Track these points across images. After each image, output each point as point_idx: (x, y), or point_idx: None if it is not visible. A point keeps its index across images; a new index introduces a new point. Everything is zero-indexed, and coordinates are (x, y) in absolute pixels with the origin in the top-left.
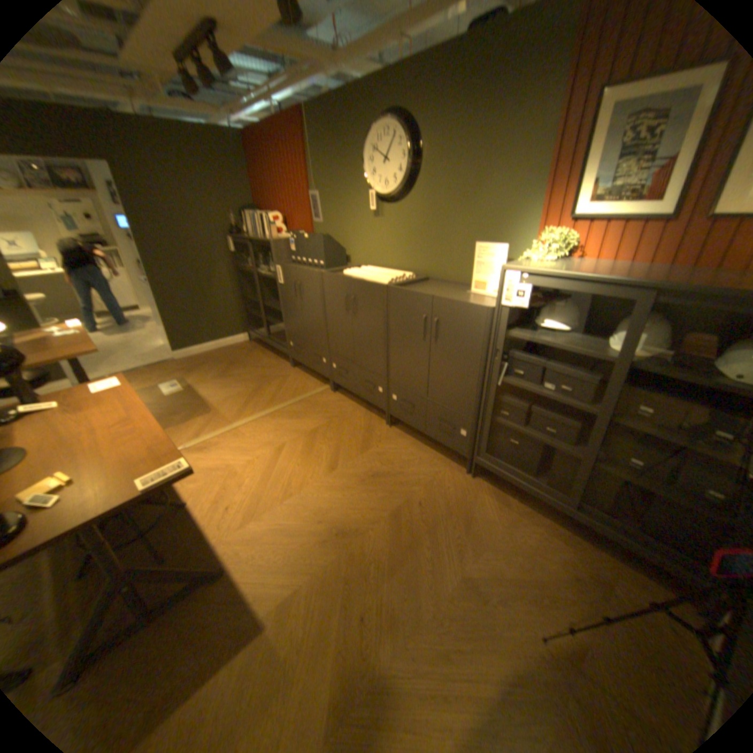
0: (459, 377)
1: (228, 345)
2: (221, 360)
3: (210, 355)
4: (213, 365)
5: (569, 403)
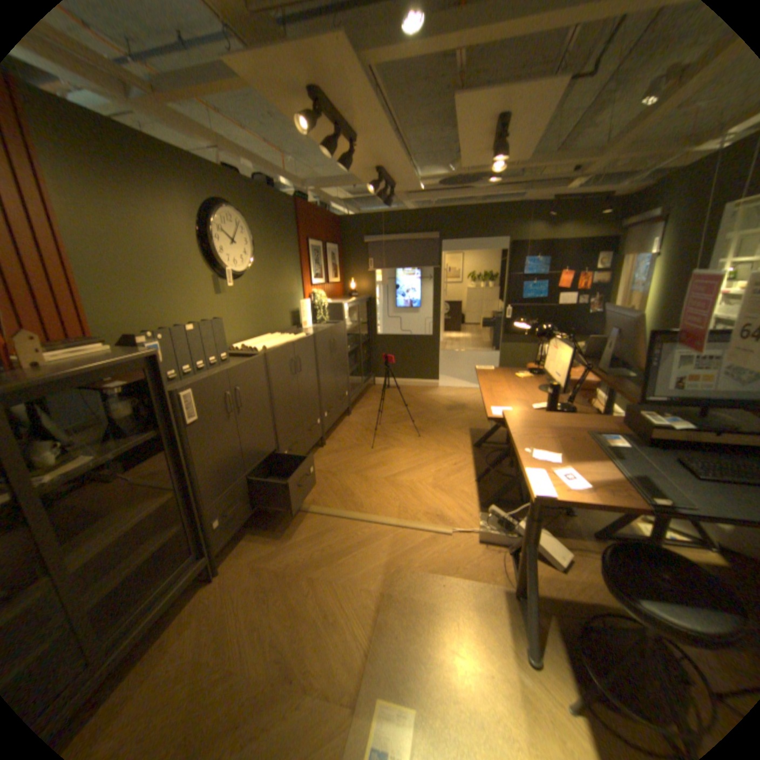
0: (342, 364)
1: None
2: None
3: None
4: None
5: (355, 348)
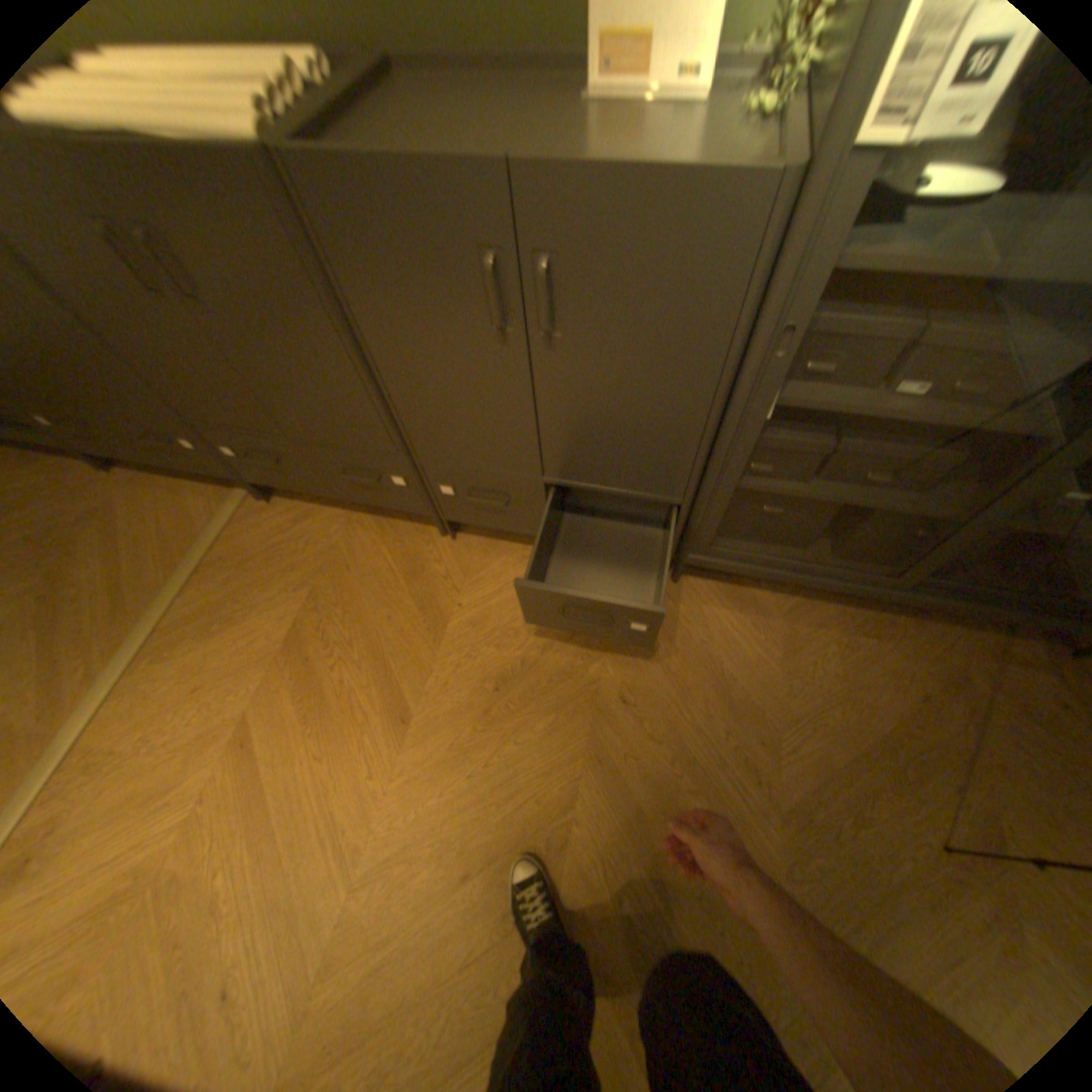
0: (639, 422)
1: None
2: None
3: None
4: None
5: (972, 423)
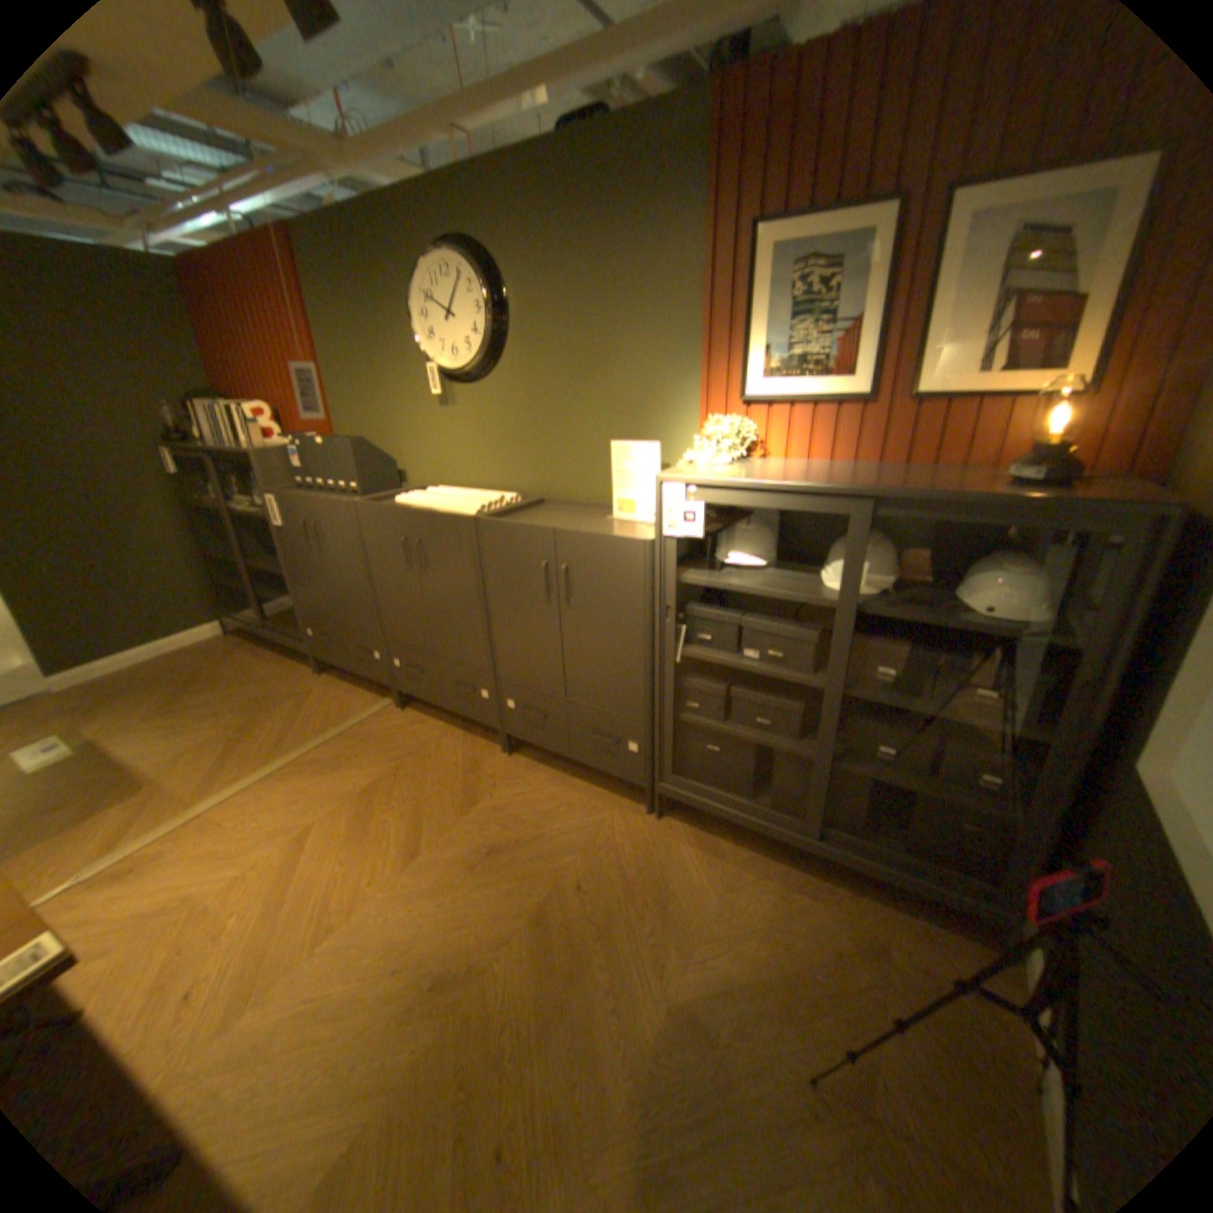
0: (613, 656)
1: (177, 648)
2: (161, 680)
3: (137, 672)
4: (143, 691)
5: (782, 676)
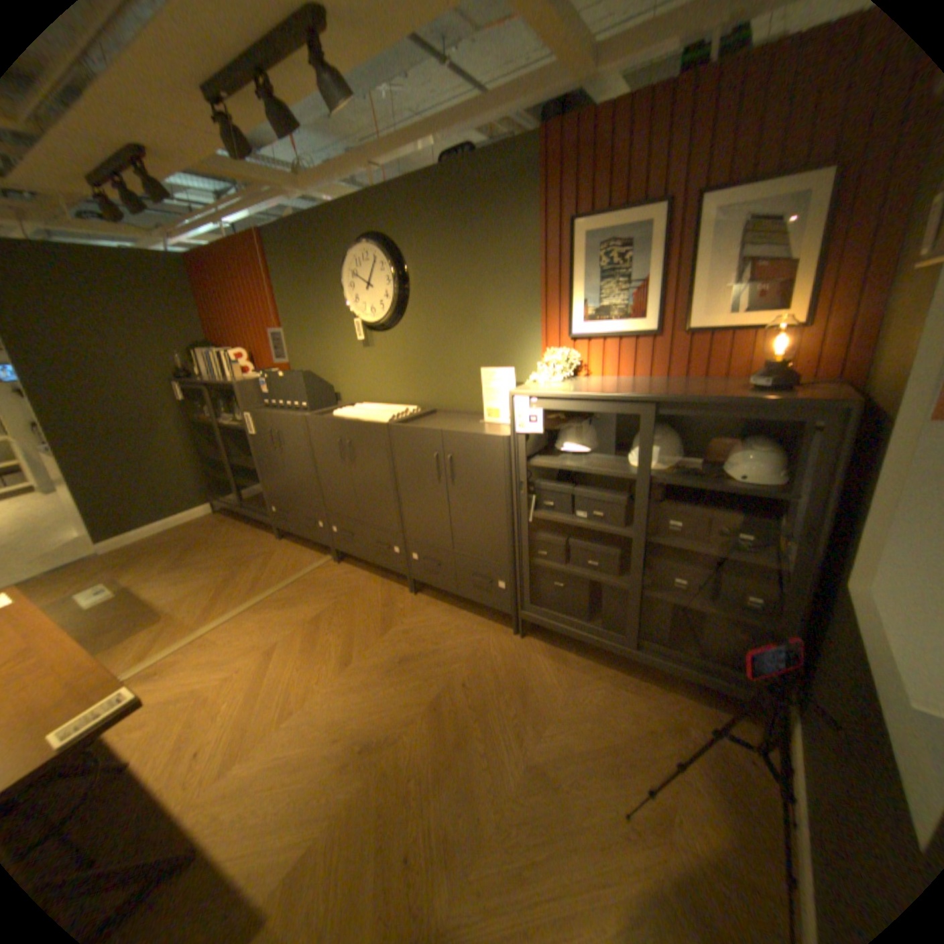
0: (485, 519)
1: (181, 523)
2: (170, 545)
3: (153, 540)
4: (158, 553)
5: (603, 530)
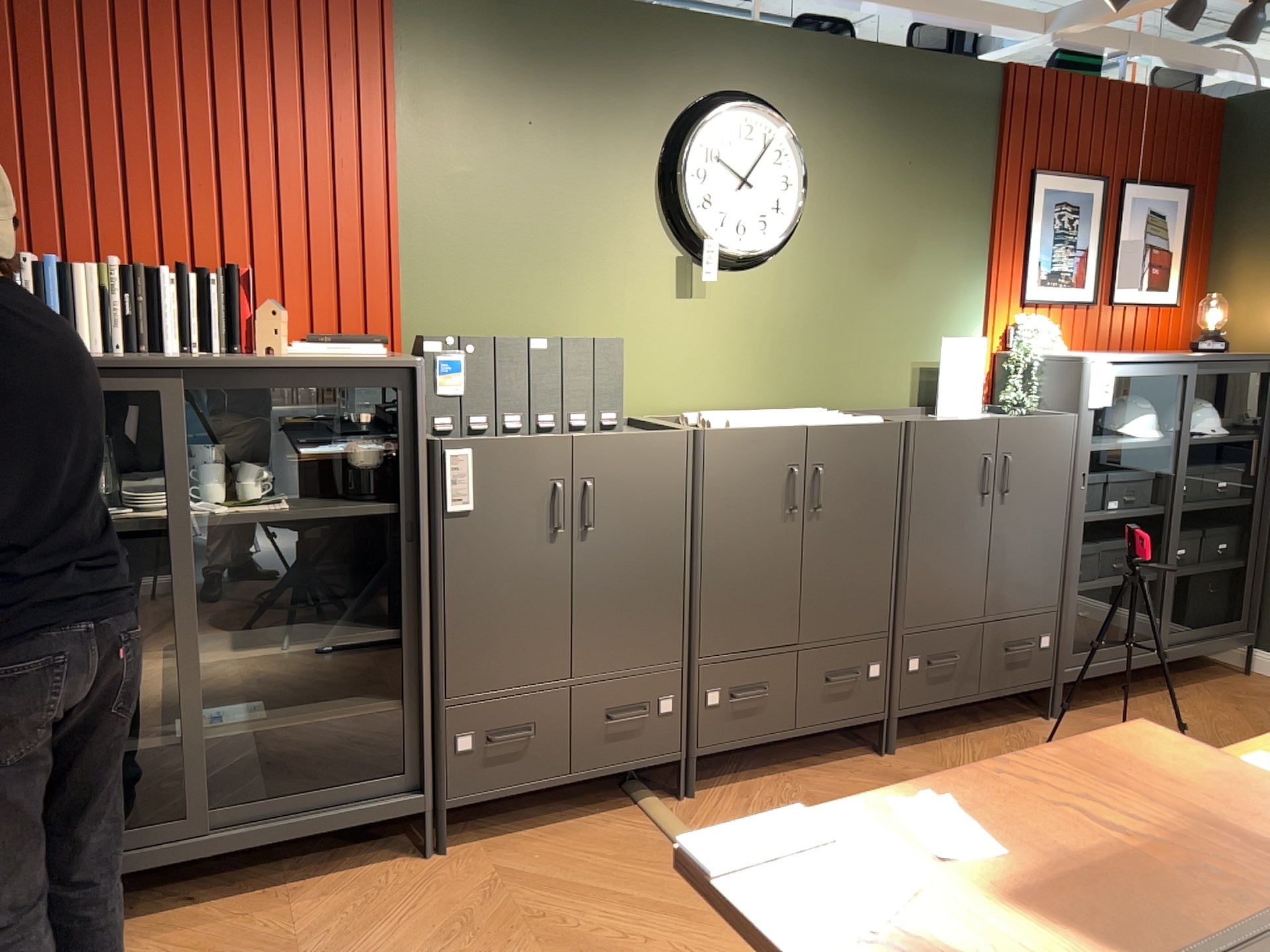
0: (1038, 543)
1: None
2: None
3: None
4: None
5: (1142, 513)
